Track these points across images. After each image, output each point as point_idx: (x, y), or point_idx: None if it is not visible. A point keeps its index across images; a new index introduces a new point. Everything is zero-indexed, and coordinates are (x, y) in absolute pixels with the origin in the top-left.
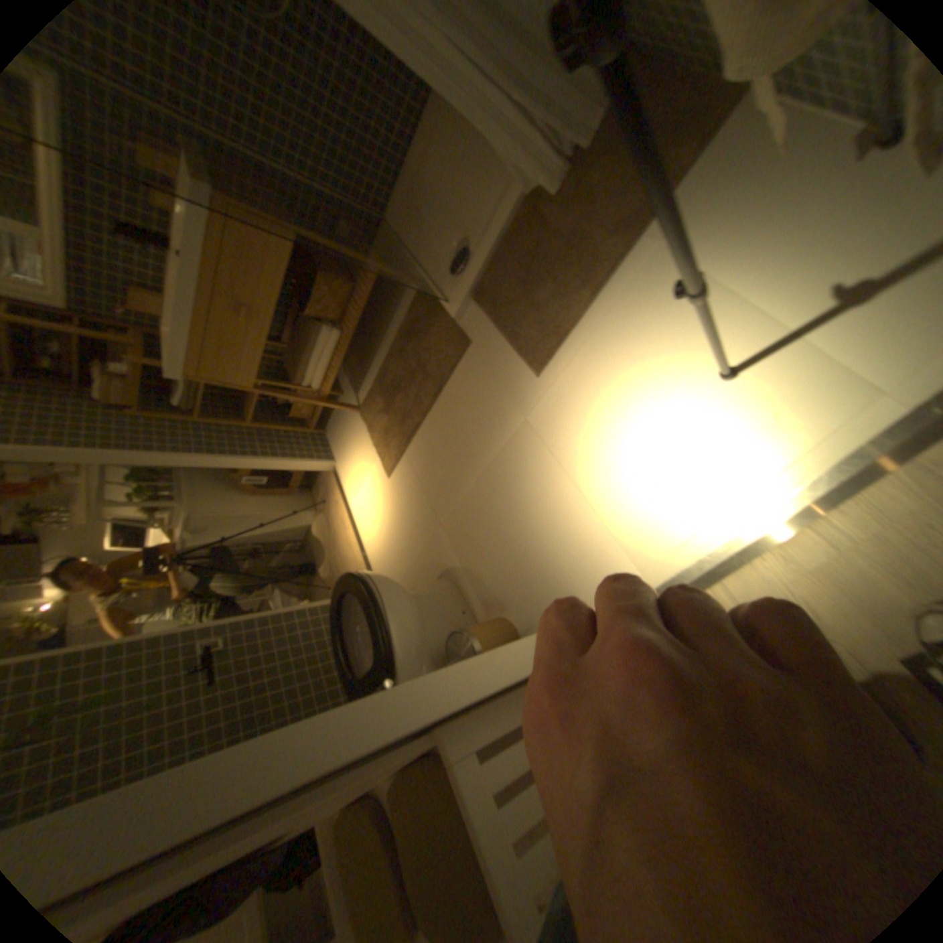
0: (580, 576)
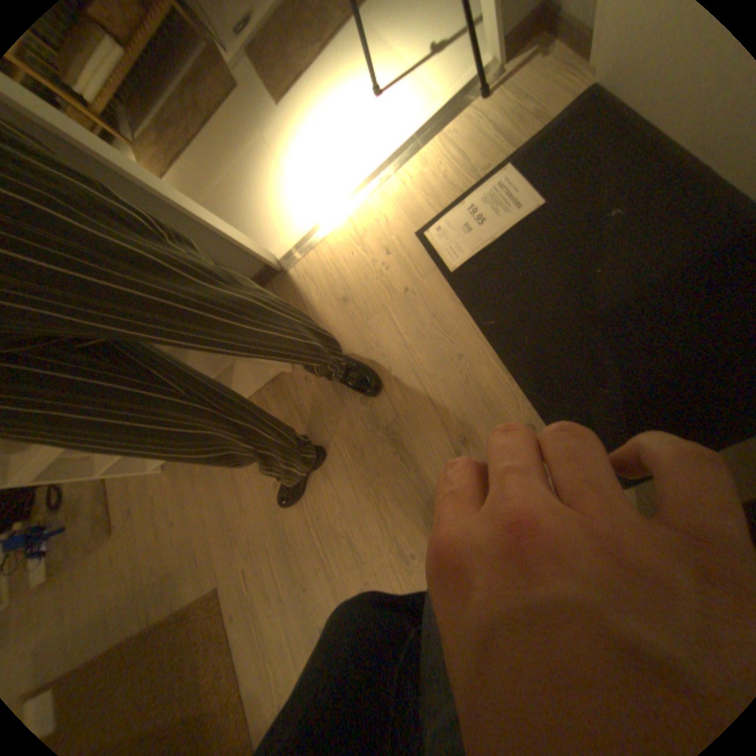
0: (272, 236)
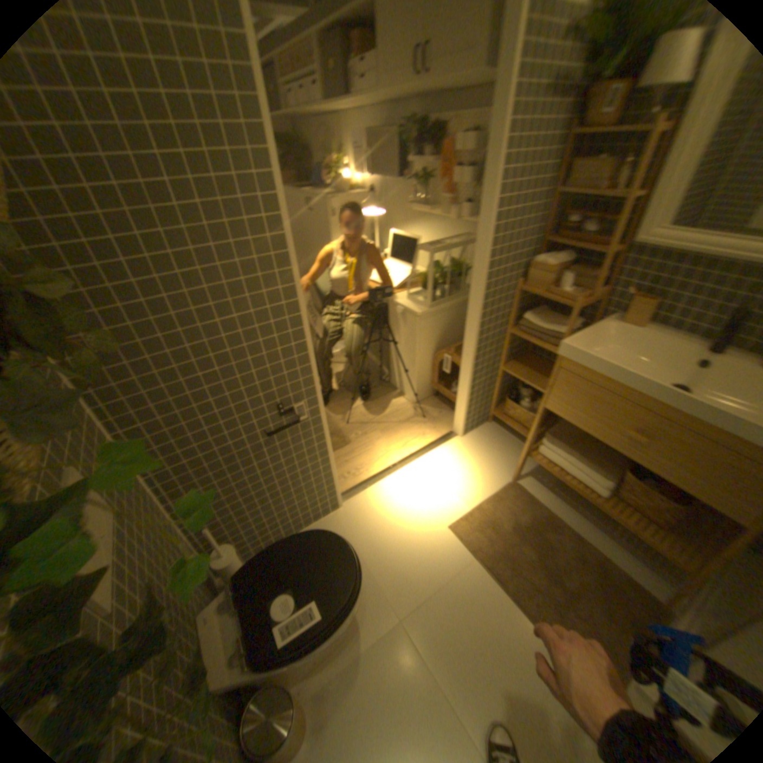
0: None
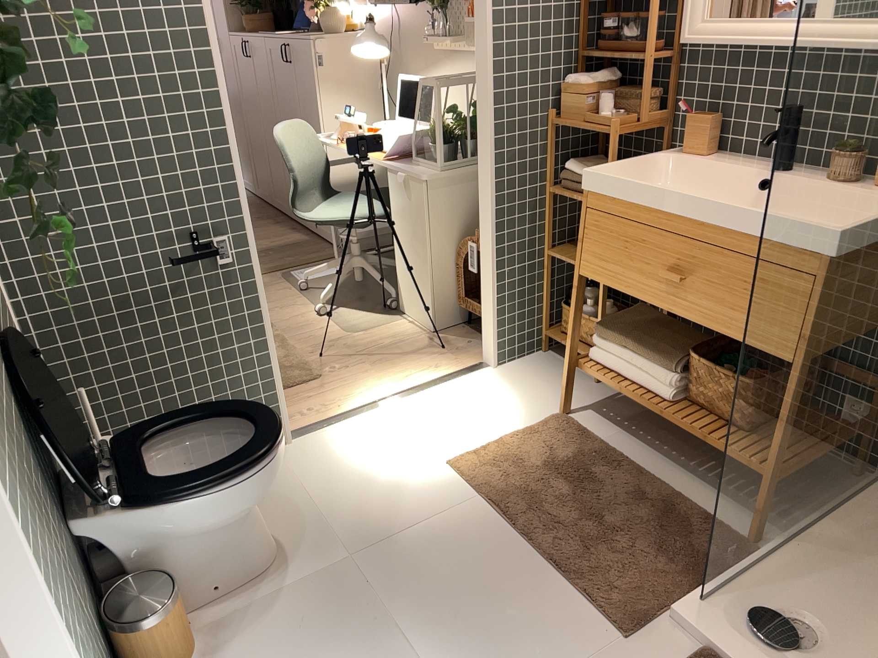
0: None
